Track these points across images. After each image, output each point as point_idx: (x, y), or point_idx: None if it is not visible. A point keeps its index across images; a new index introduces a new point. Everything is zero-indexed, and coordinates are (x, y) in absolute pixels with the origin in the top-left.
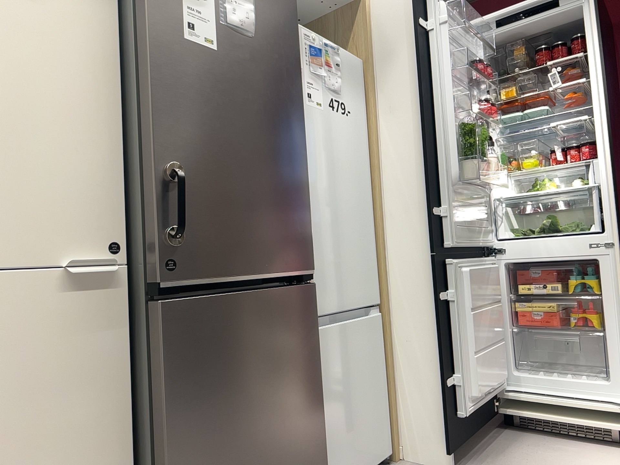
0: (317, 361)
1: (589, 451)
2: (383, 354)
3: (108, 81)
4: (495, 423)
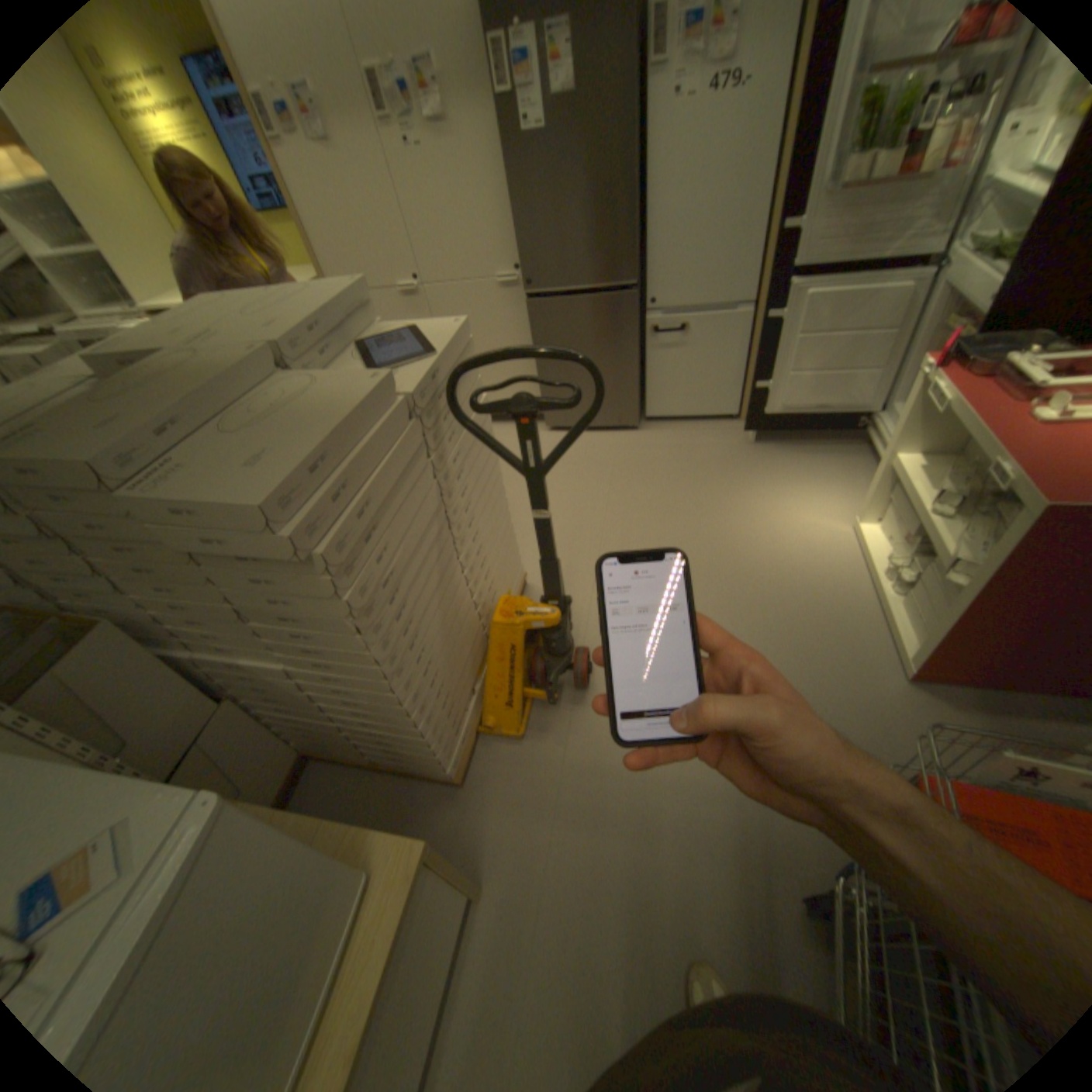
0: (635, 342)
1: (865, 491)
2: (752, 345)
3: (502, 169)
4: (871, 440)
